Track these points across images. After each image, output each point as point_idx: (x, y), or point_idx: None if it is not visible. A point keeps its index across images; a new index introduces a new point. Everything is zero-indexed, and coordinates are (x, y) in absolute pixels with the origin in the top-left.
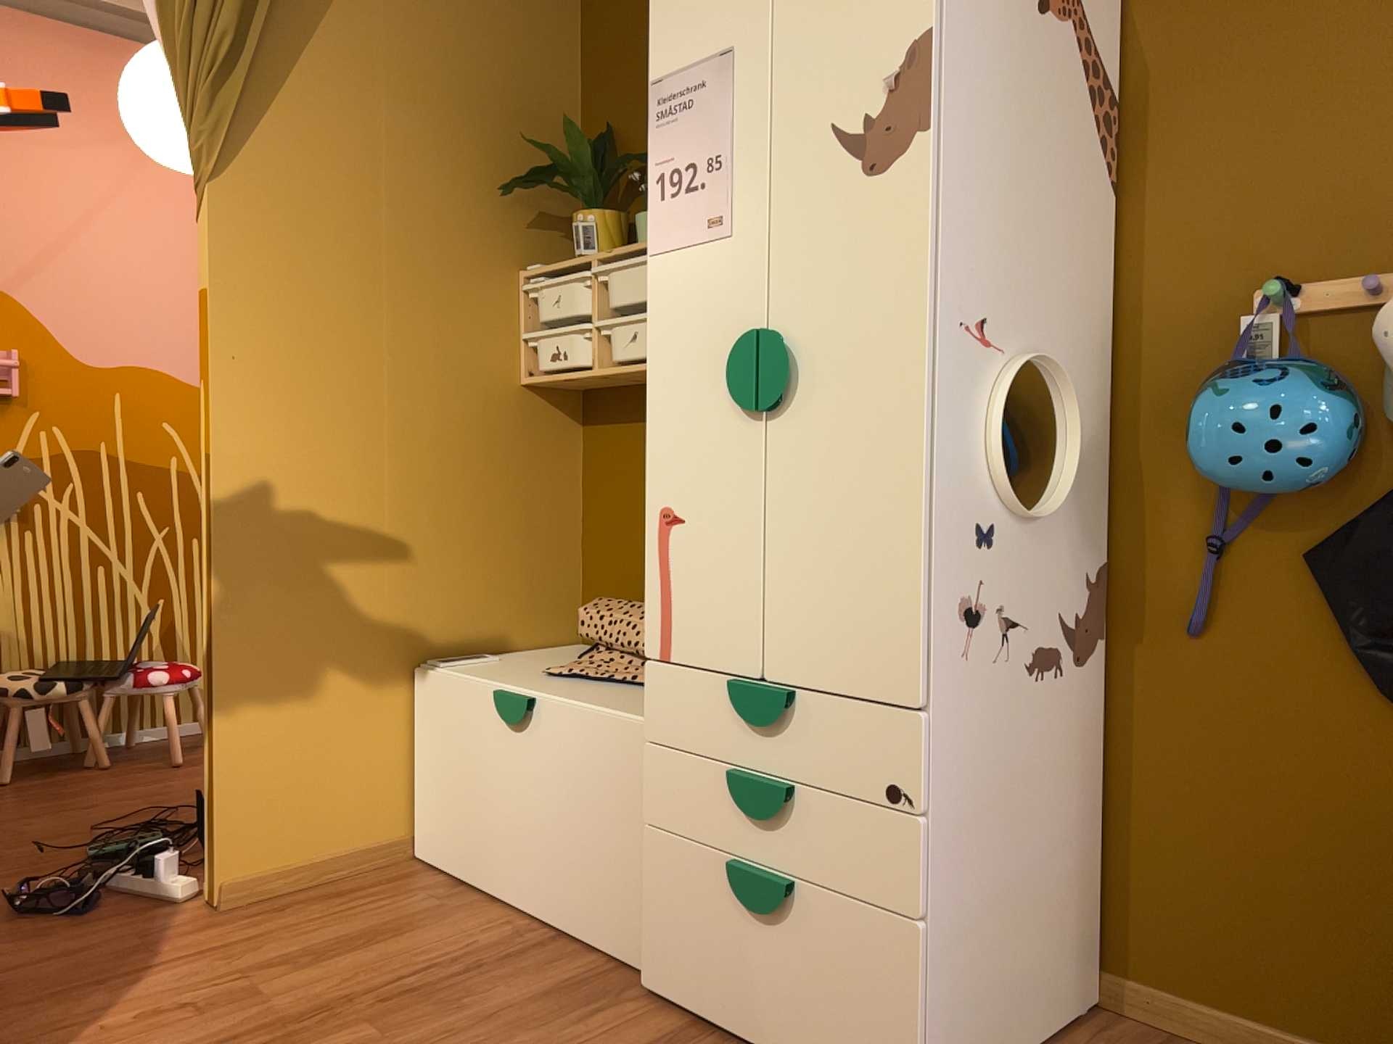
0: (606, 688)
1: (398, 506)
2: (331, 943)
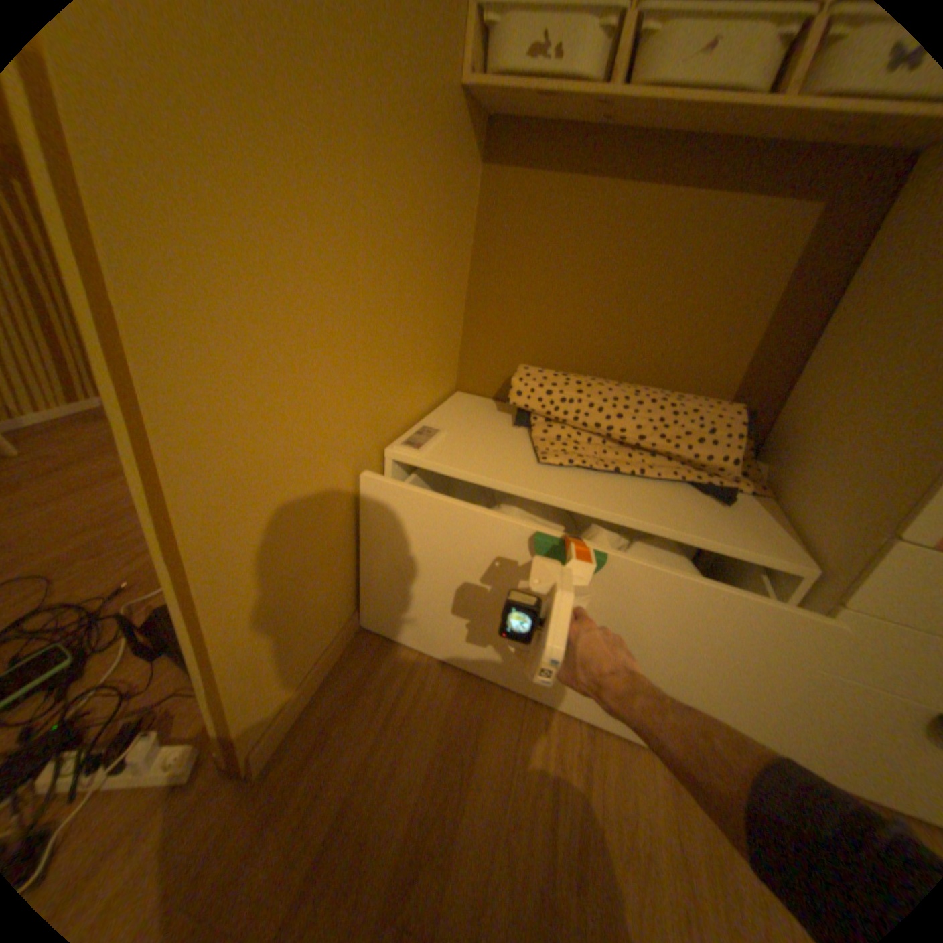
0: (630, 485)
1: (372, 257)
2: (432, 785)
